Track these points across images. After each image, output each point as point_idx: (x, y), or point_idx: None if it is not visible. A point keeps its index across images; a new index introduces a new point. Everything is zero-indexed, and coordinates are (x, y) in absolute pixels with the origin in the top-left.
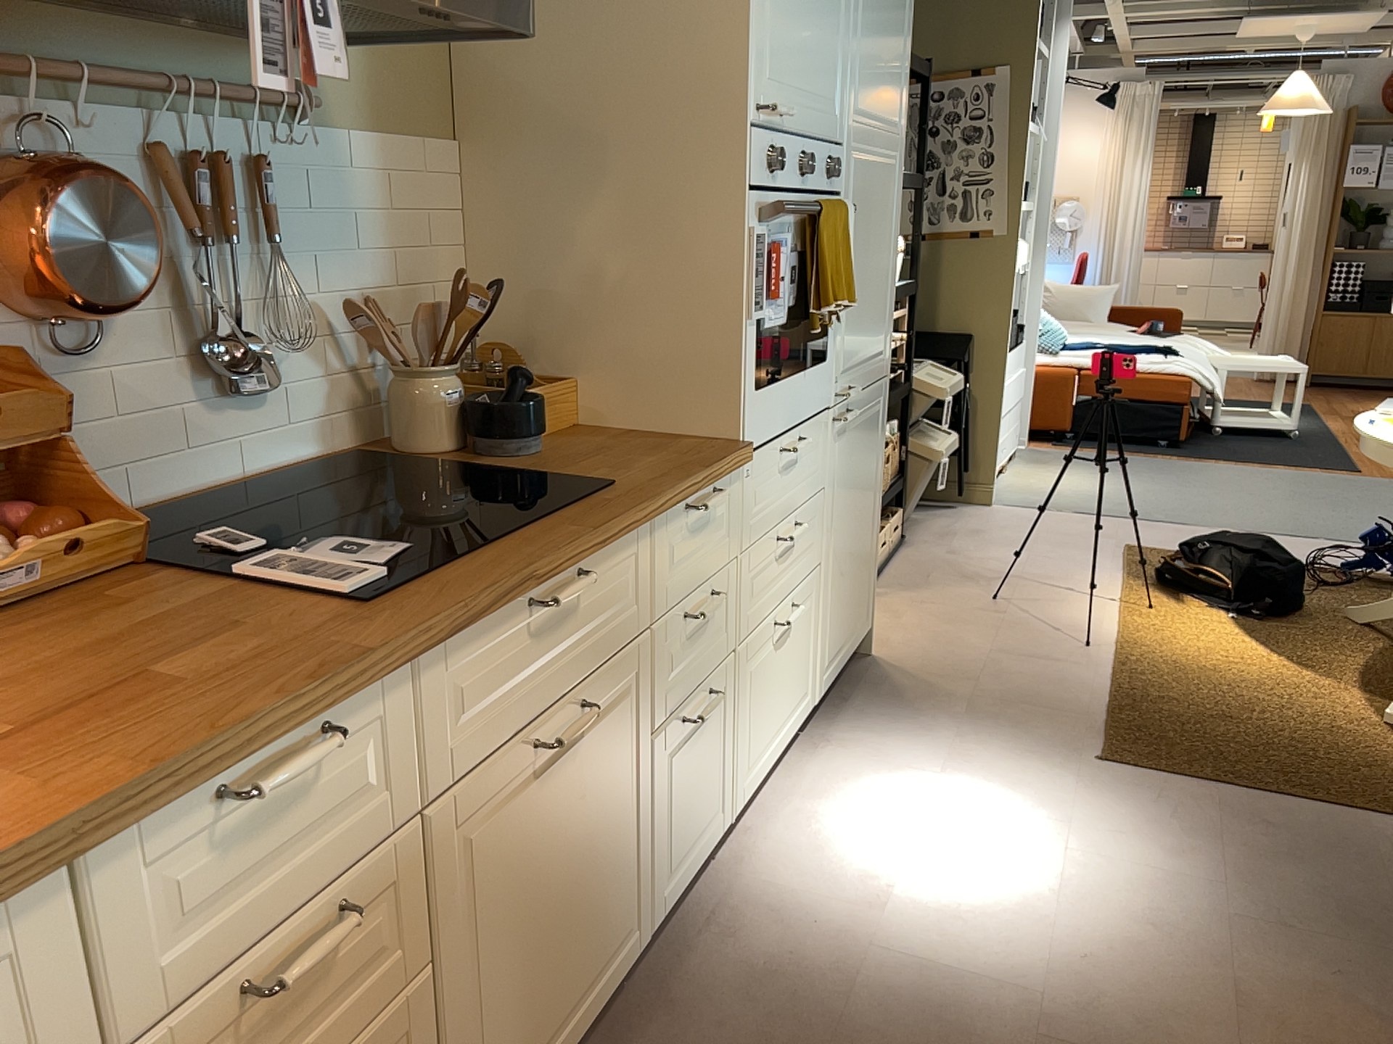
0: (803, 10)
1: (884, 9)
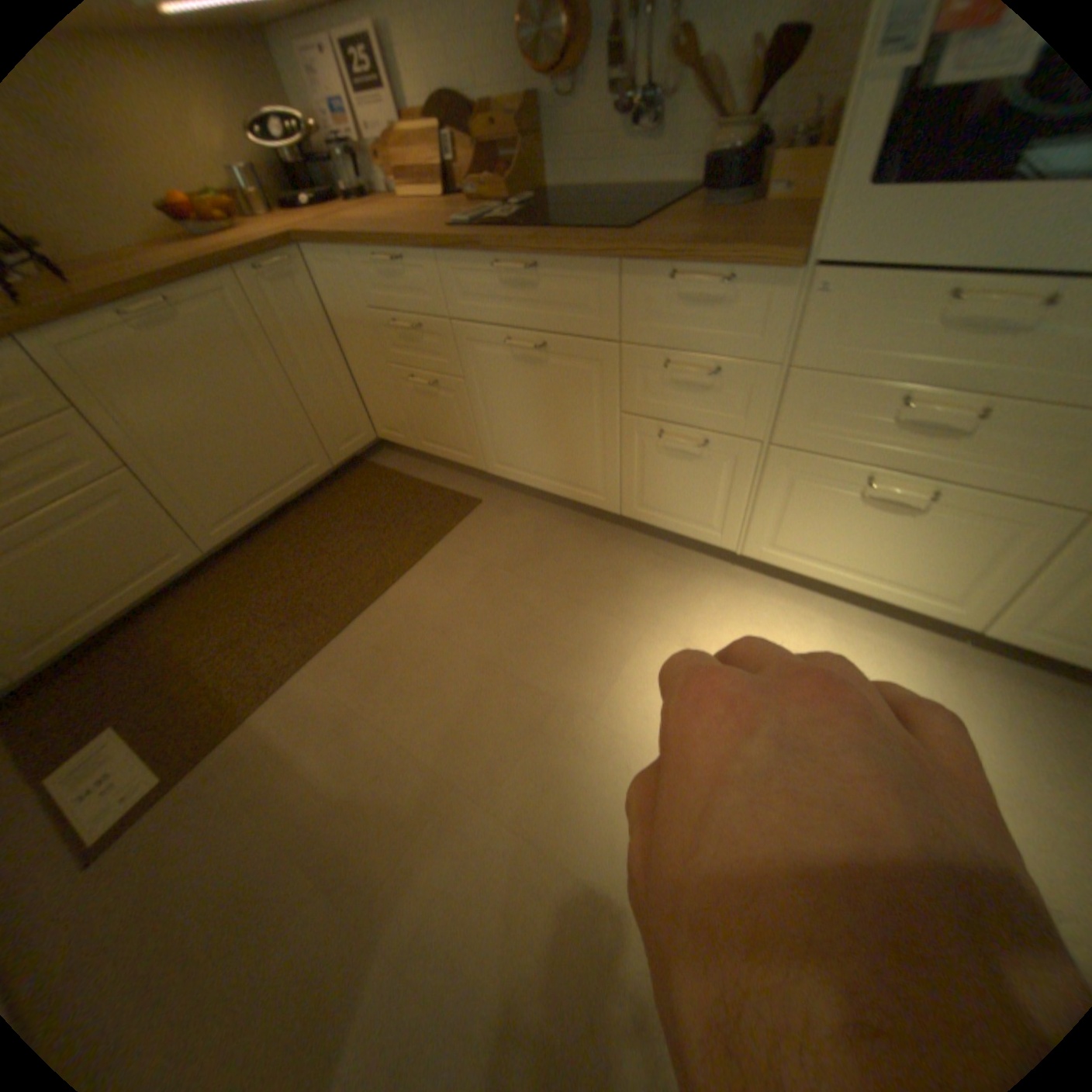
0: None
1: None
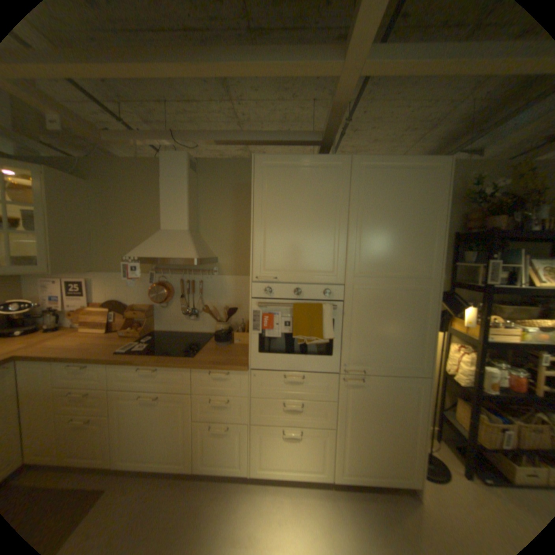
0: (291, 247)
1: (391, 233)
